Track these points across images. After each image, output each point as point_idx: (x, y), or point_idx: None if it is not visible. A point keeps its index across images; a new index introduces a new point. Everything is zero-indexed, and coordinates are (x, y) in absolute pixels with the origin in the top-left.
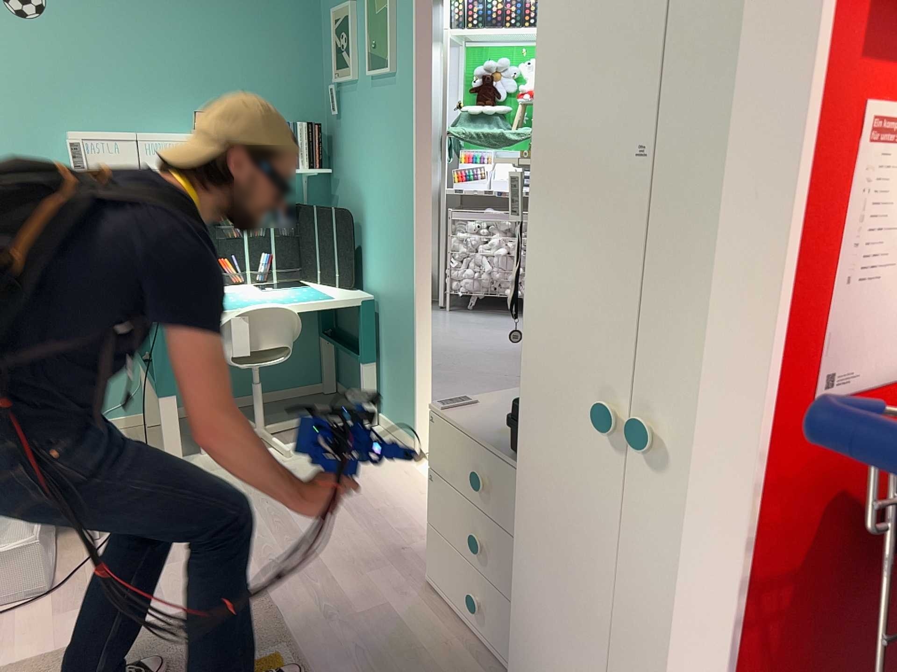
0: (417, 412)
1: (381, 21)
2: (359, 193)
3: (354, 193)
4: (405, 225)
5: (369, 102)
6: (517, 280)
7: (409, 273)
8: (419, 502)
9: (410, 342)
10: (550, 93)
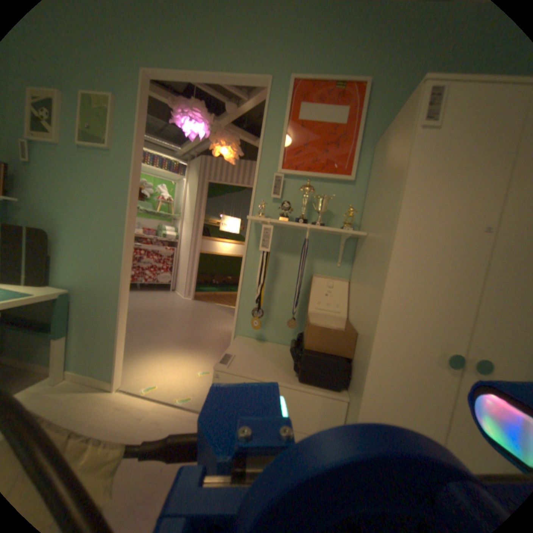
0: (116, 365)
1: (101, 115)
2: (53, 221)
3: (44, 220)
4: (113, 247)
5: (74, 163)
6: (259, 285)
7: (114, 277)
8: (142, 428)
9: (110, 321)
10: (420, 195)
